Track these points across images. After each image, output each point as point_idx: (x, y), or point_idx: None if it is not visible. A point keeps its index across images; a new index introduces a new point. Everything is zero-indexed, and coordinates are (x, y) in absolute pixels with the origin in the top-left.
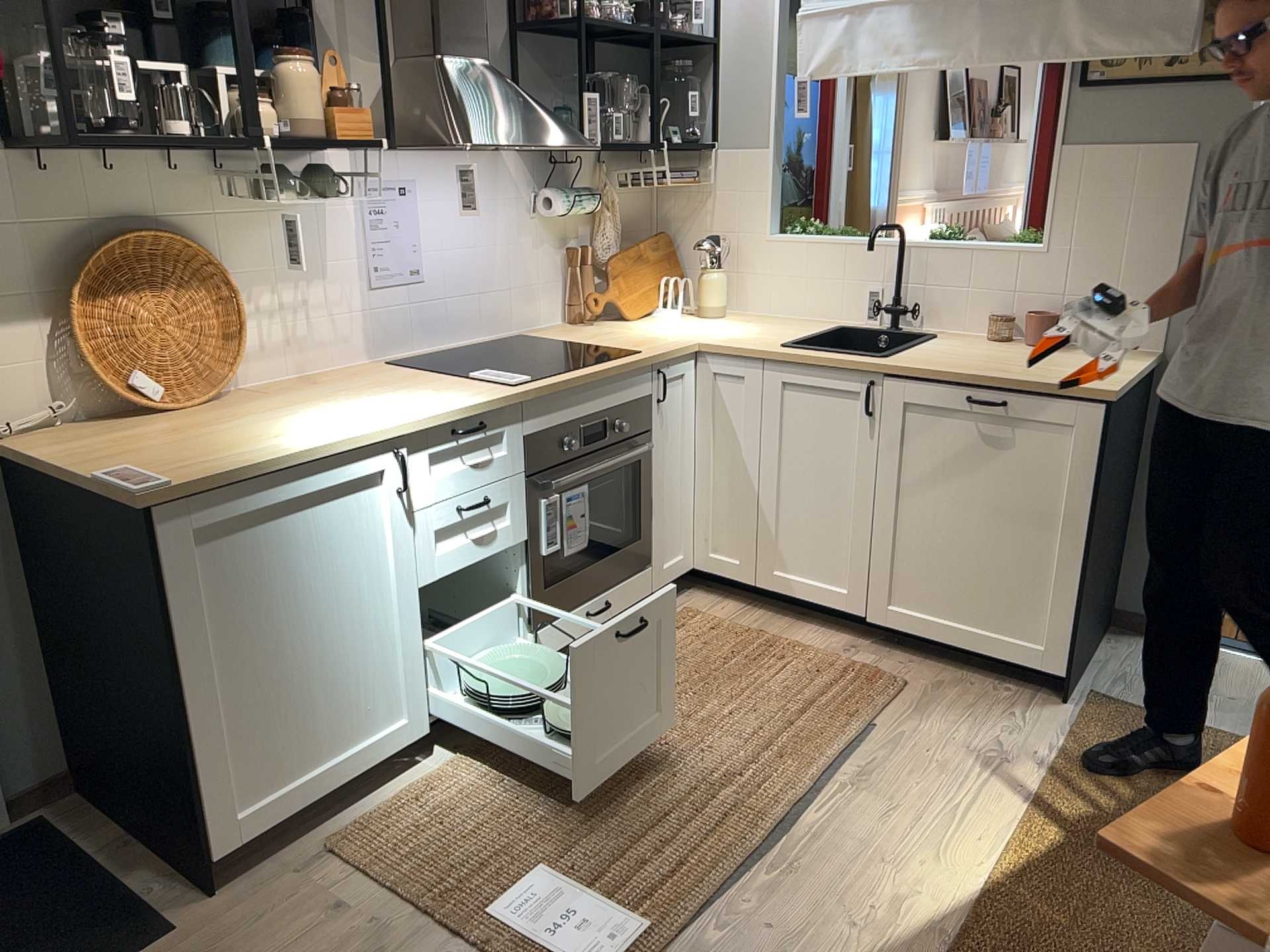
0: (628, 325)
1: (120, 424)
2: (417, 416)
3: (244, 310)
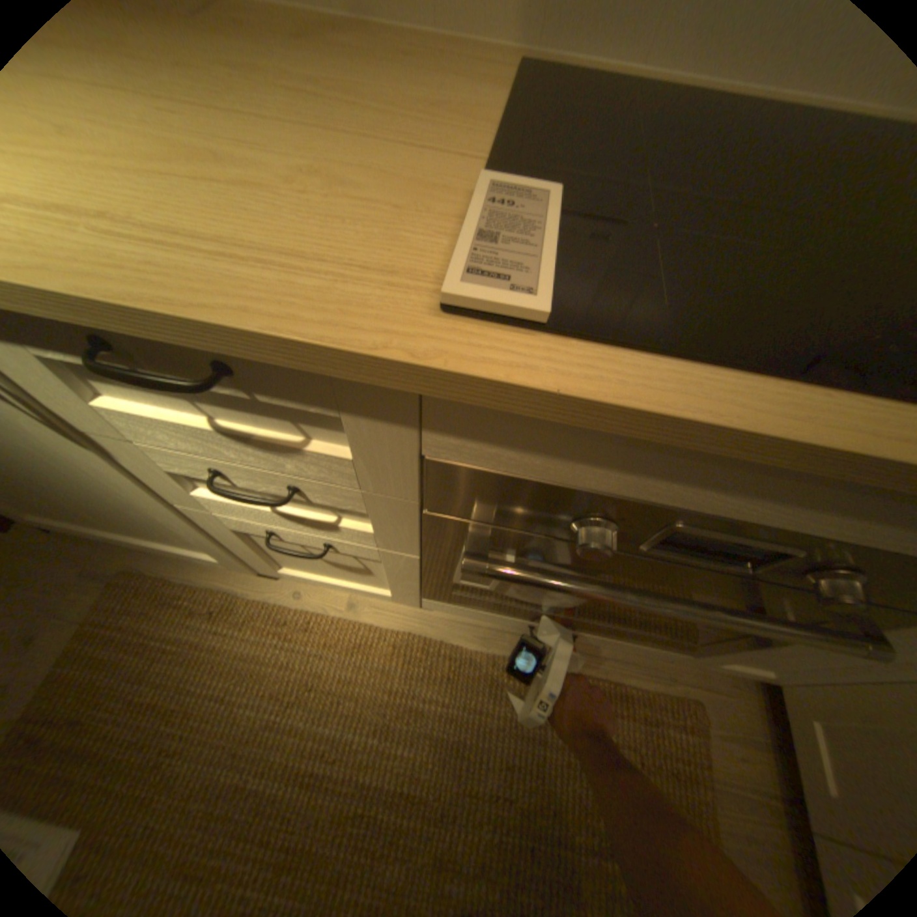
0: None
1: None
2: None
3: None
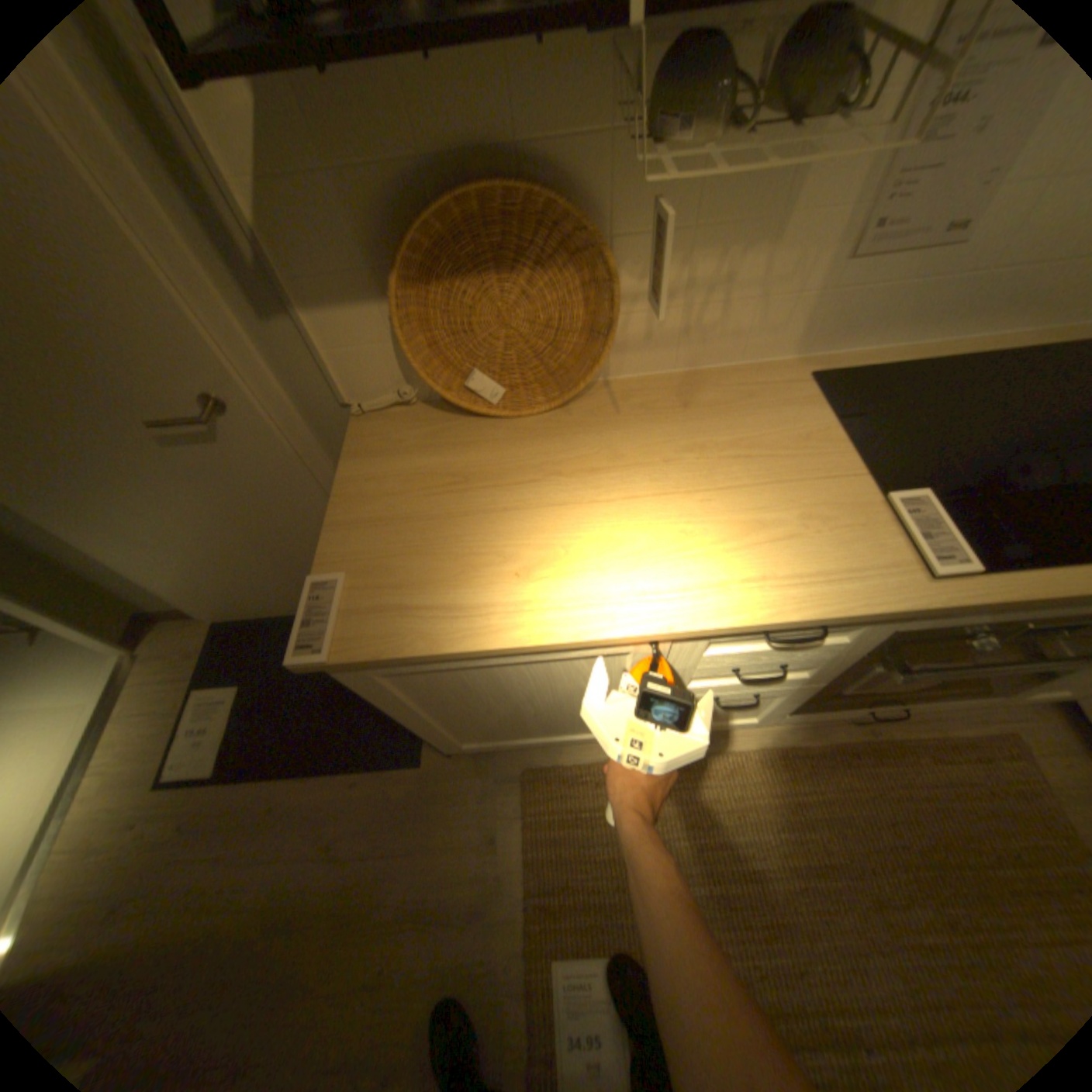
0: None
1: (450, 424)
2: (713, 614)
3: (619, 300)
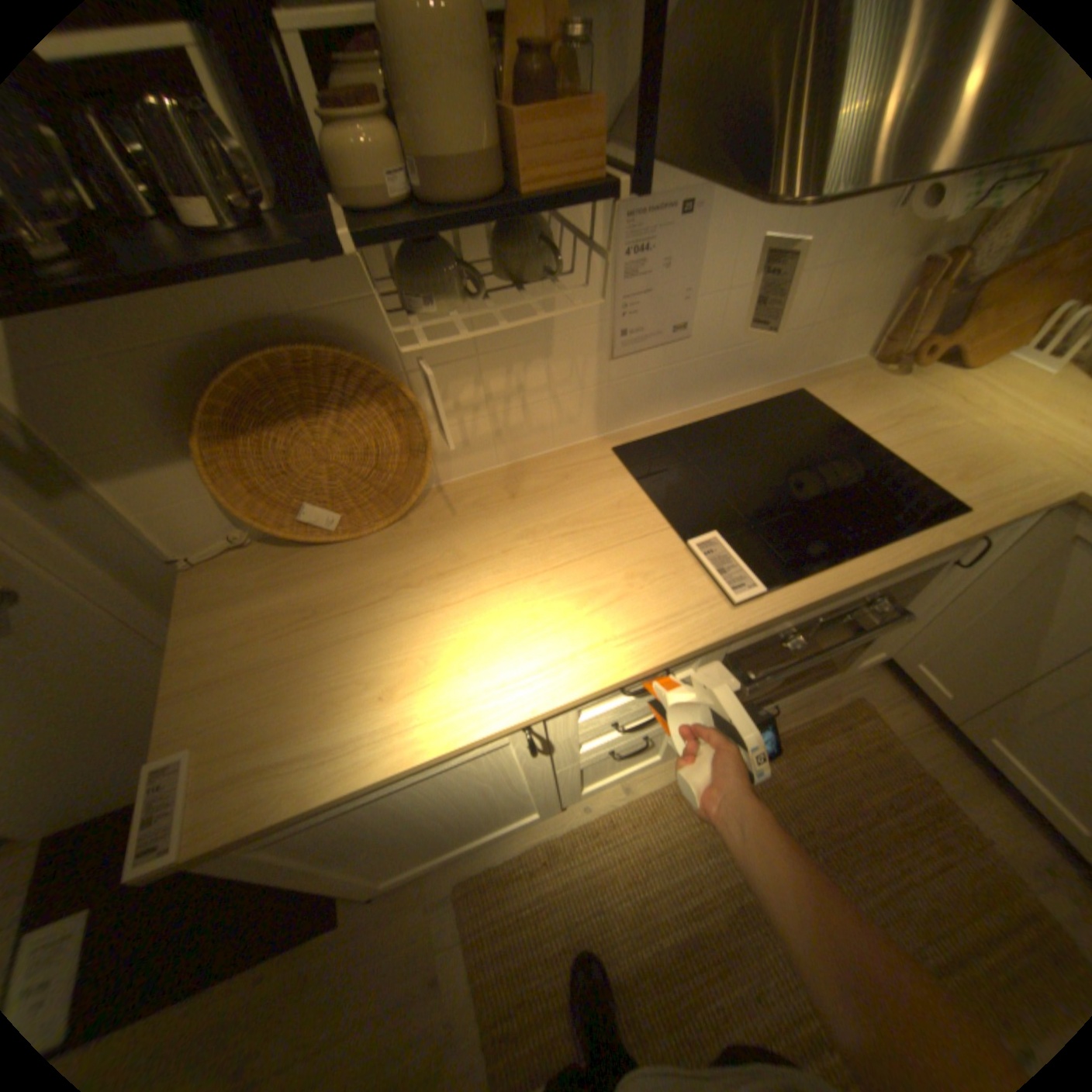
0: (961, 382)
1: (290, 558)
2: (568, 685)
3: (426, 422)
